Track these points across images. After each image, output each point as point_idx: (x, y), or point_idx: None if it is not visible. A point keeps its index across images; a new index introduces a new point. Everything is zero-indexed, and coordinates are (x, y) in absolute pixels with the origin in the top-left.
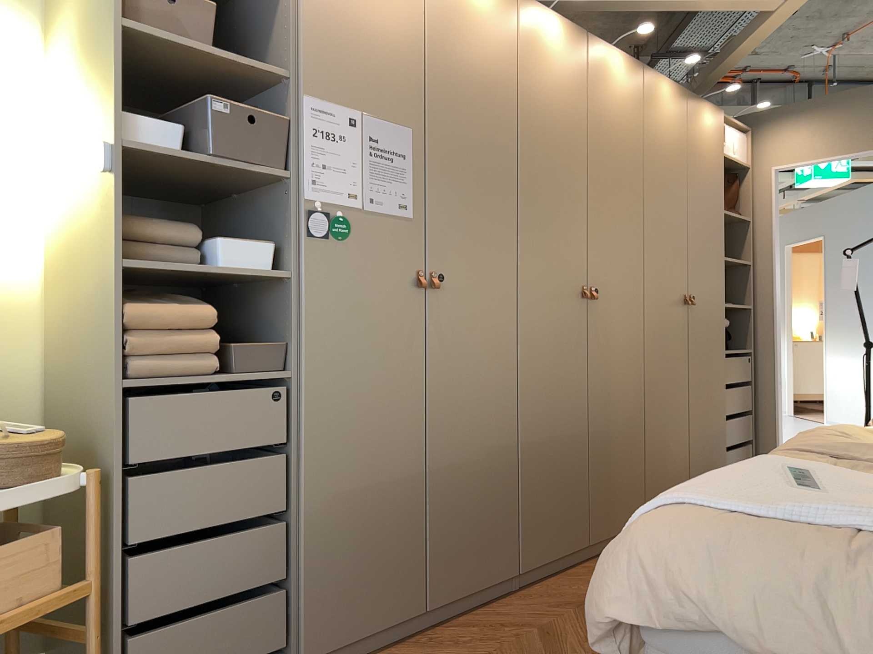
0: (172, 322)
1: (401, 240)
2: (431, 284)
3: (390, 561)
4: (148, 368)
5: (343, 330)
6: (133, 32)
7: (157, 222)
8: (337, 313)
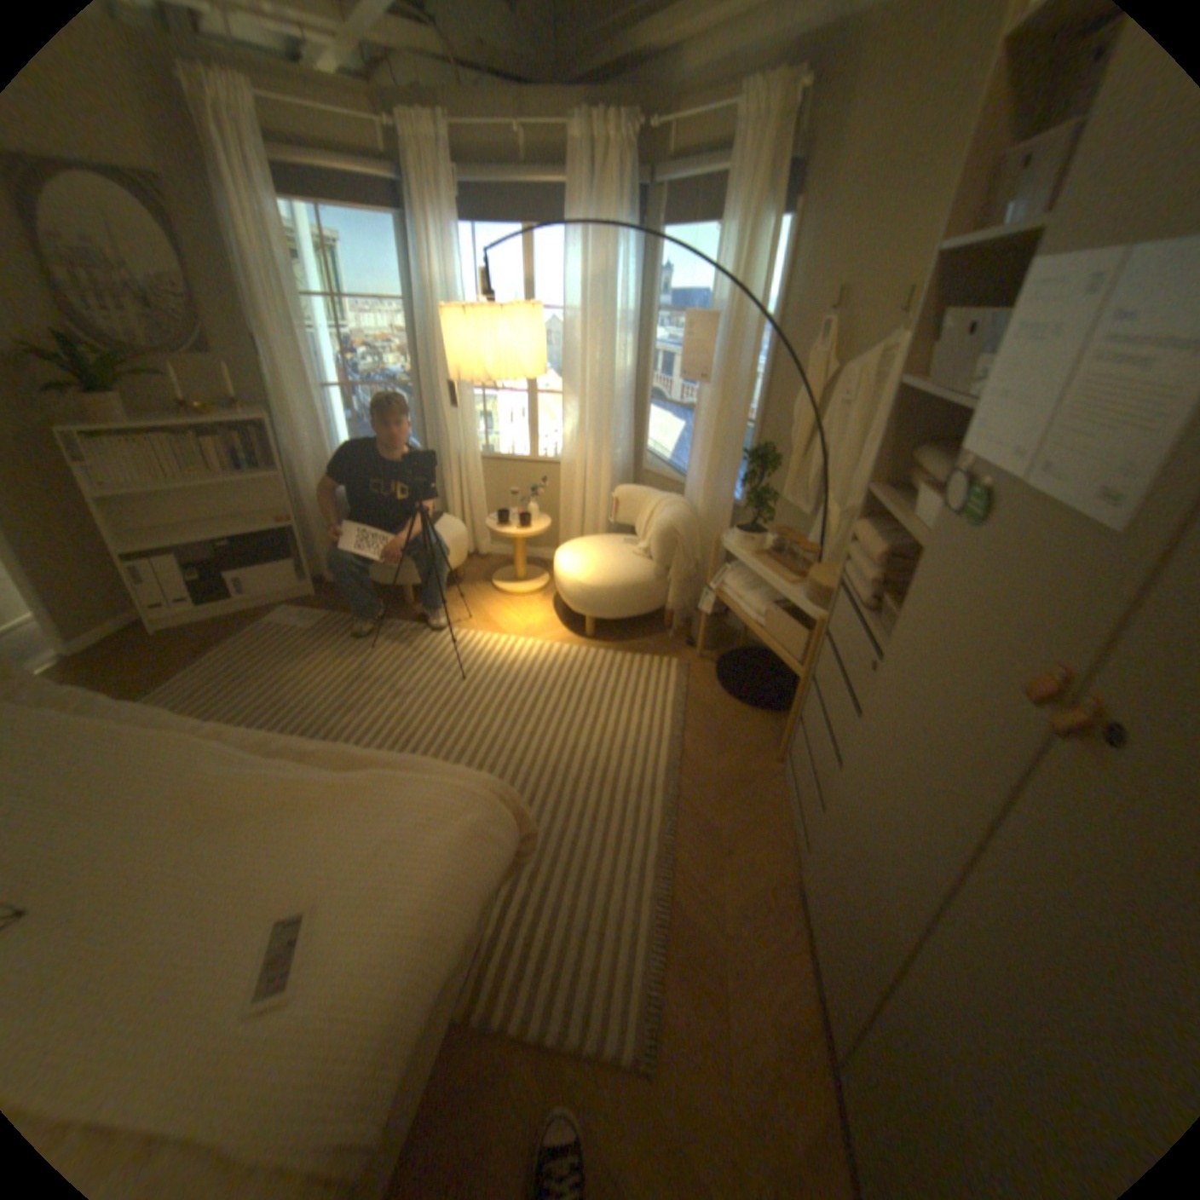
0: (865, 549)
1: (1082, 584)
2: (1075, 733)
3: (849, 965)
4: (850, 576)
5: (928, 663)
6: (948, 249)
7: (948, 457)
8: (933, 636)
